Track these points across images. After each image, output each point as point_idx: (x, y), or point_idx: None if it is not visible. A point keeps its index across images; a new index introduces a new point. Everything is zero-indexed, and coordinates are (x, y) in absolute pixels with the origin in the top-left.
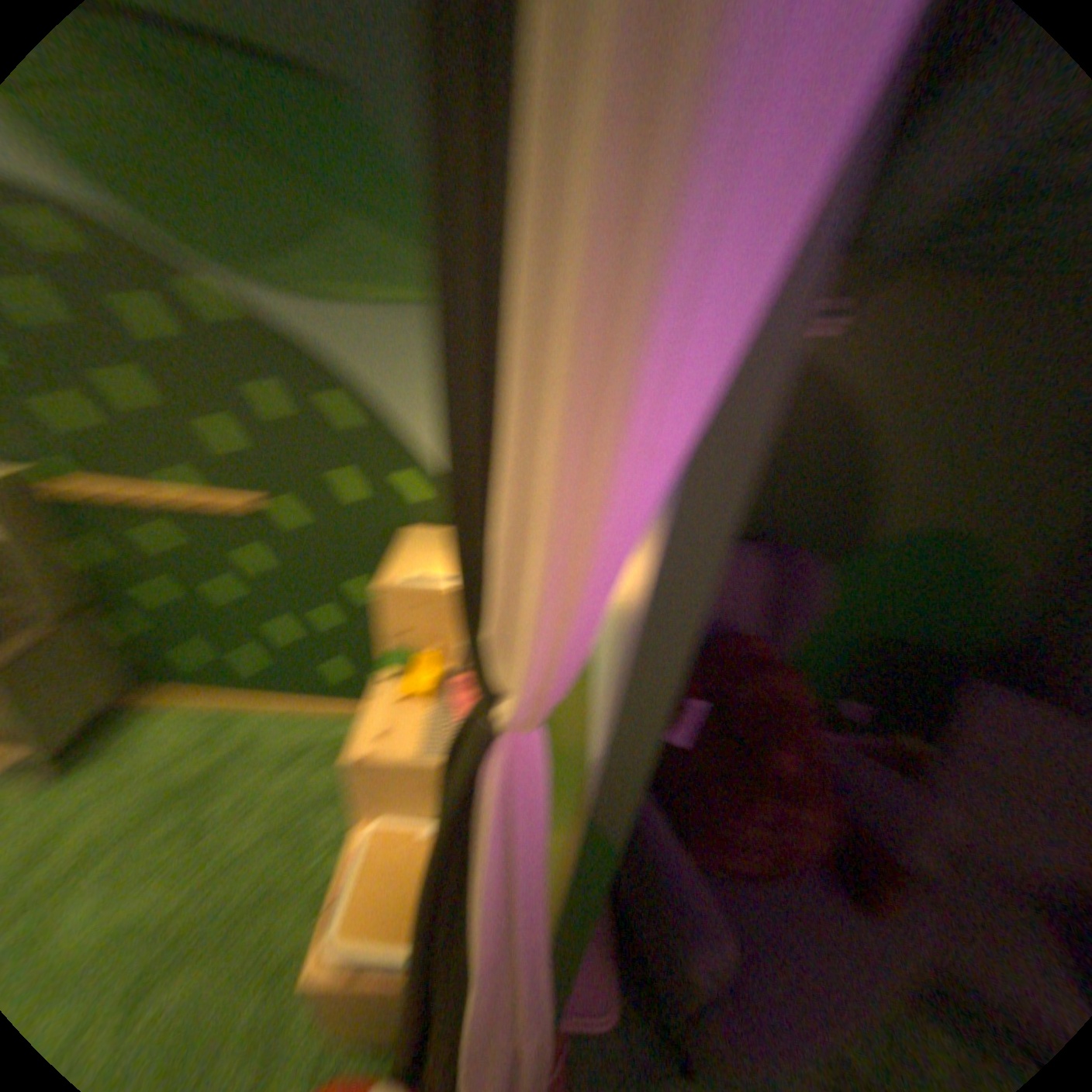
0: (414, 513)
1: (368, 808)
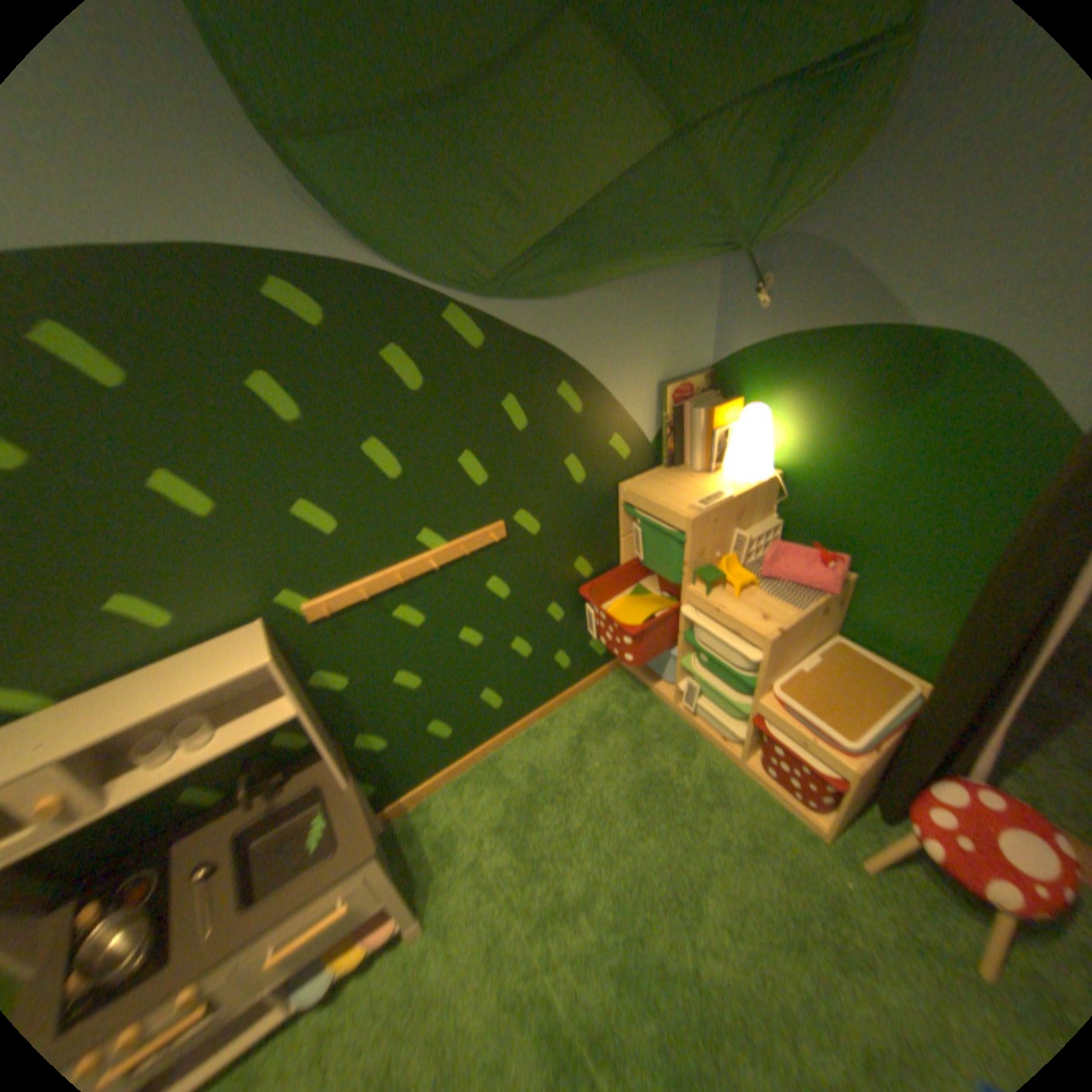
0: (626, 466)
1: (778, 666)
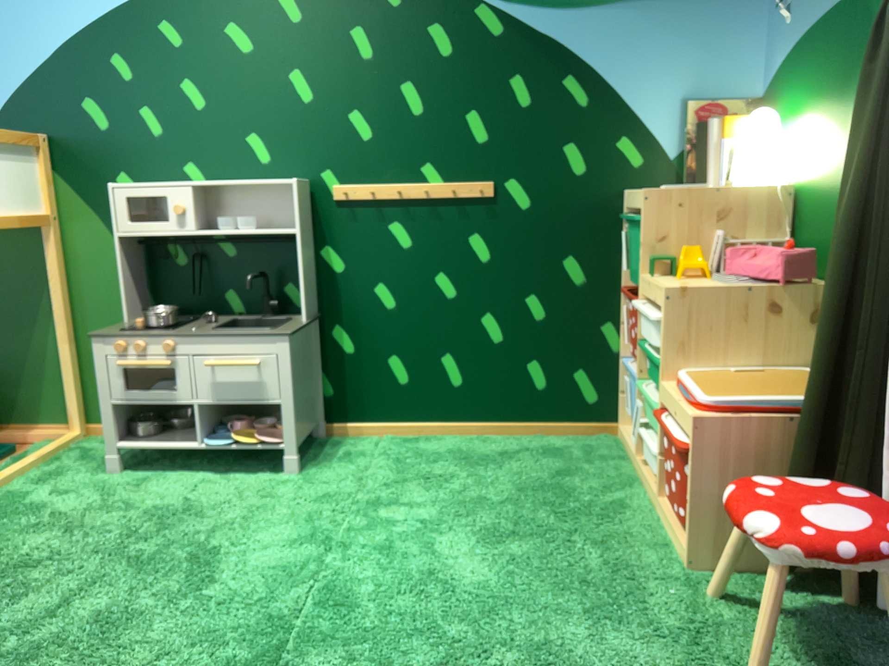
0: (636, 174)
1: (687, 340)
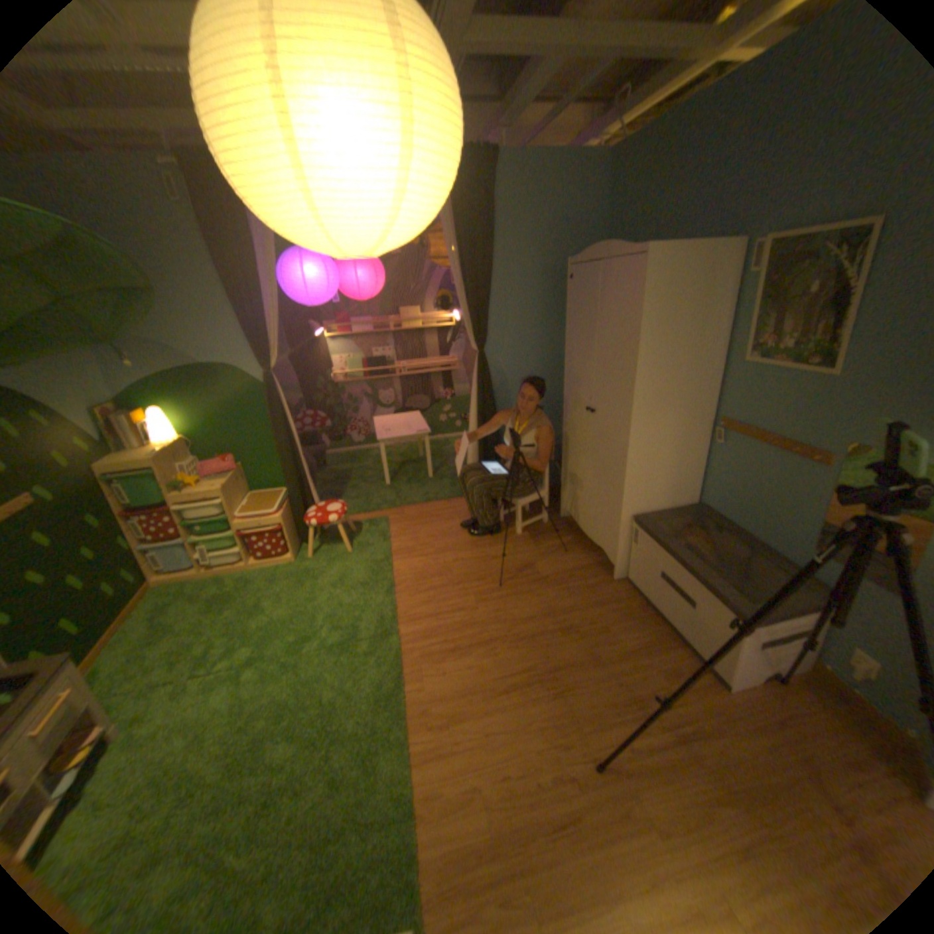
0: (89, 456)
1: (229, 505)
